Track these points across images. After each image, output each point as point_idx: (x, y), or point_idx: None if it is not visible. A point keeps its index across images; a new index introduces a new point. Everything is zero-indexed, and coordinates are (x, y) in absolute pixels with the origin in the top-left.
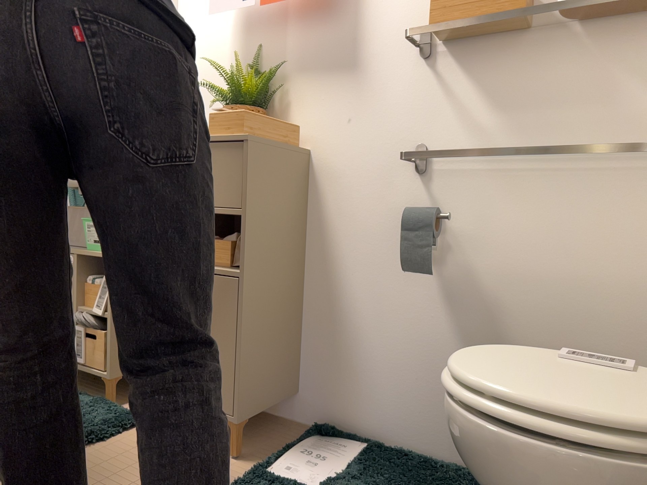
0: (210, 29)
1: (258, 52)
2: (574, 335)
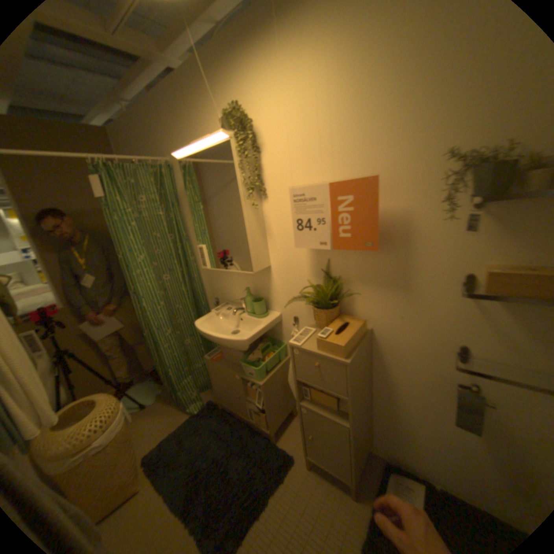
0: (290, 242)
1: (327, 263)
2: None
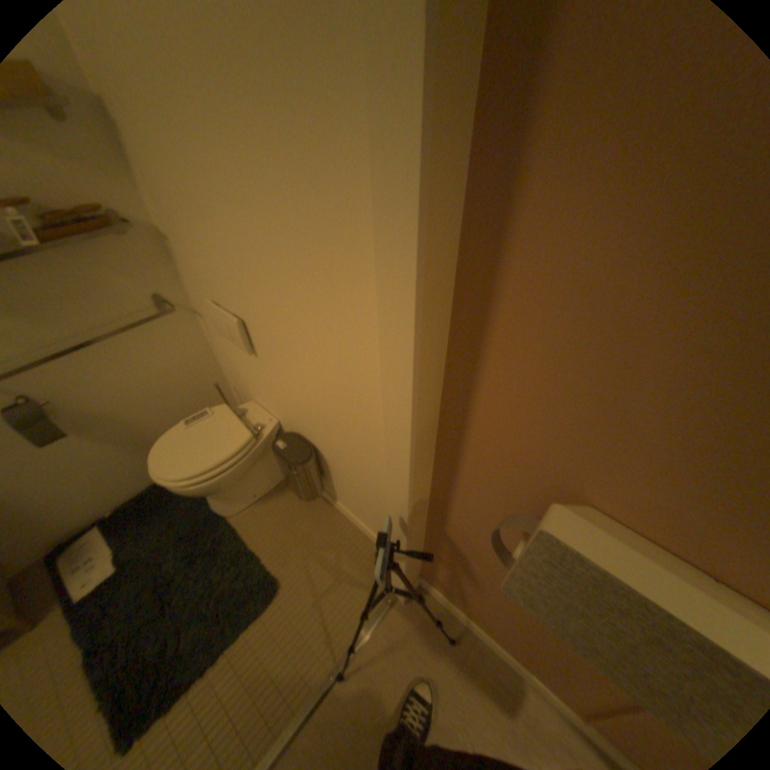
0: None
1: None
2: (161, 402)
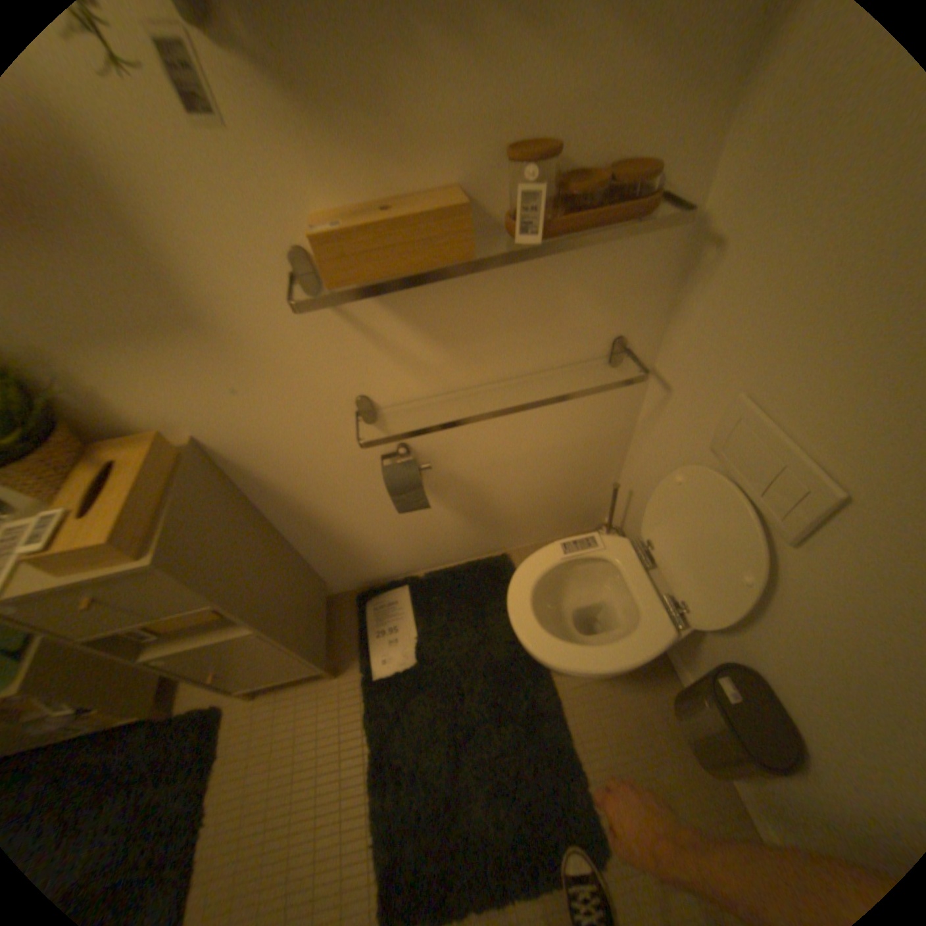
0: None
1: None
2: (533, 479)
